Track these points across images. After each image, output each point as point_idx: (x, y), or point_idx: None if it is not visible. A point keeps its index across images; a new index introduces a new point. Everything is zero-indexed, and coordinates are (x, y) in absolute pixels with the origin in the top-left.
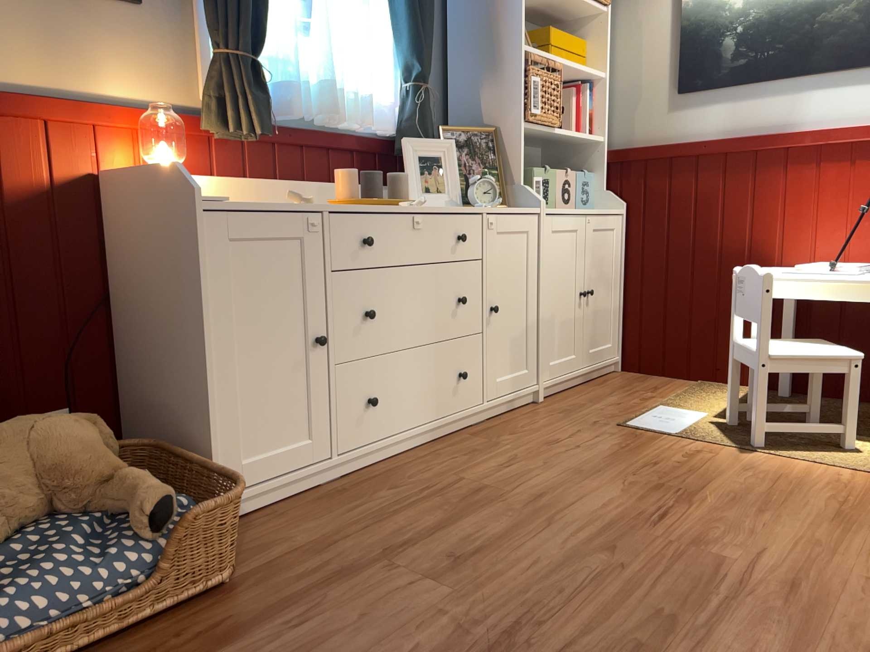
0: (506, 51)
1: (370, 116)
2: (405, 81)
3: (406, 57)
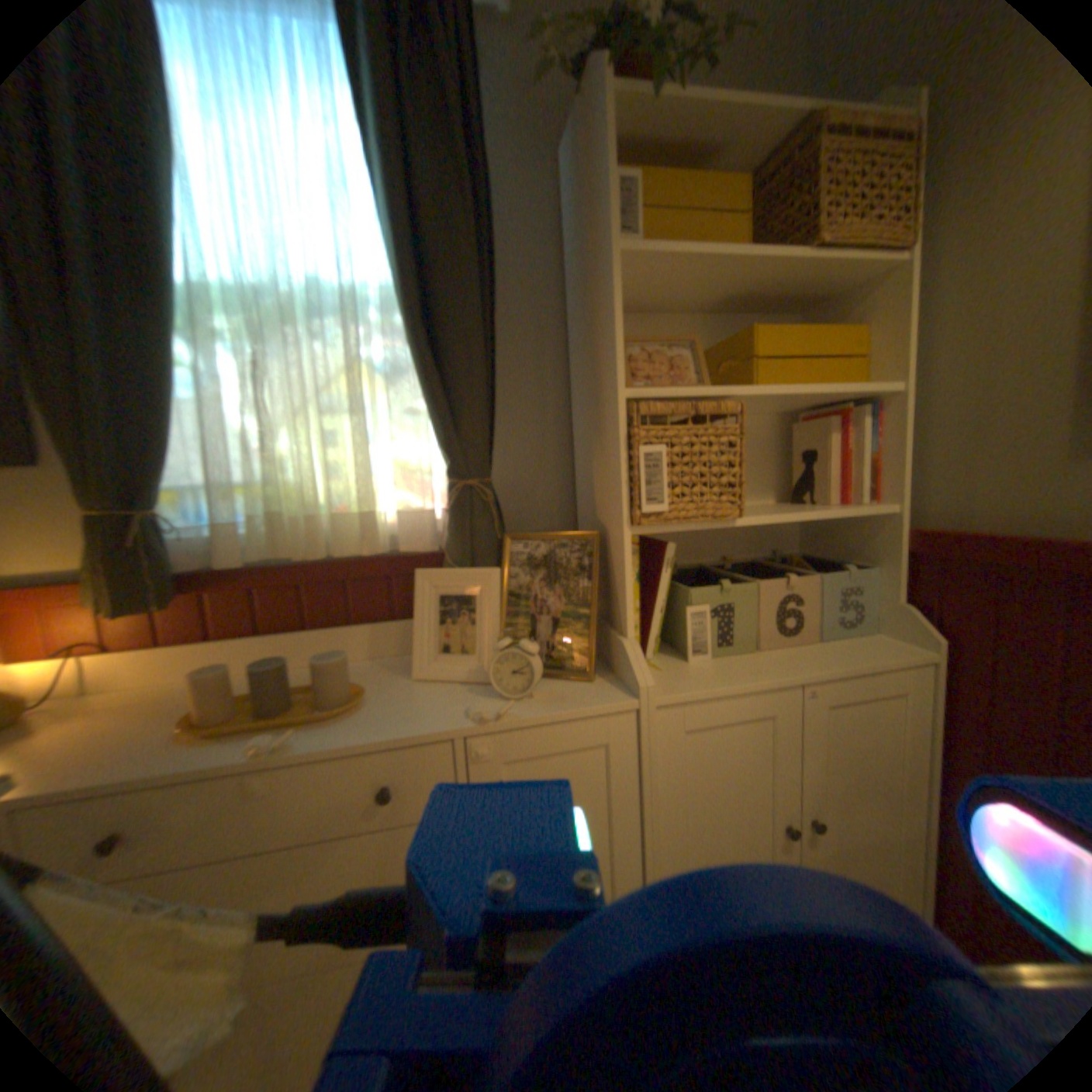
0: (610, 402)
1: (412, 527)
2: (453, 473)
3: (442, 443)
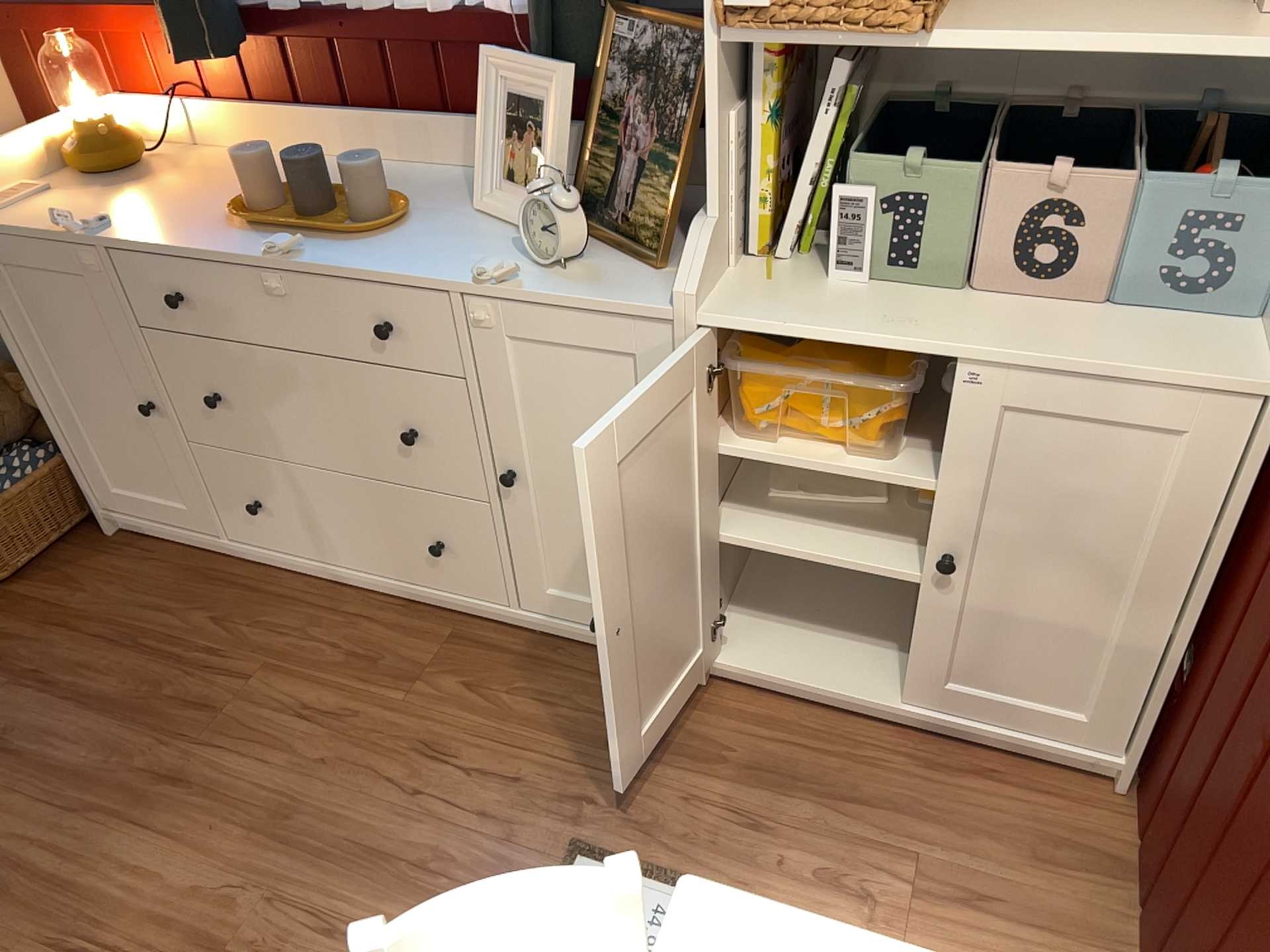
0: None
1: None
2: None
3: None
